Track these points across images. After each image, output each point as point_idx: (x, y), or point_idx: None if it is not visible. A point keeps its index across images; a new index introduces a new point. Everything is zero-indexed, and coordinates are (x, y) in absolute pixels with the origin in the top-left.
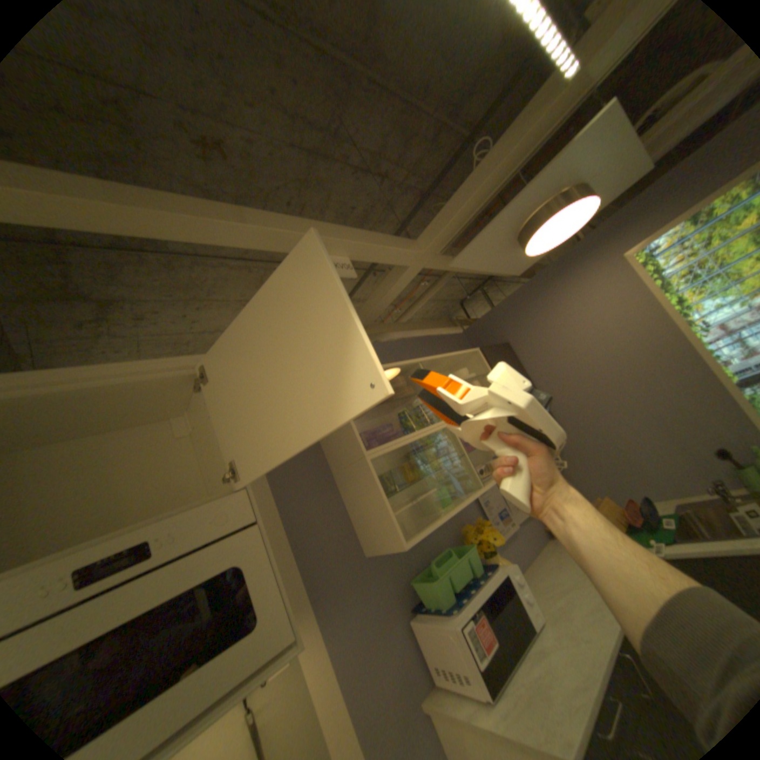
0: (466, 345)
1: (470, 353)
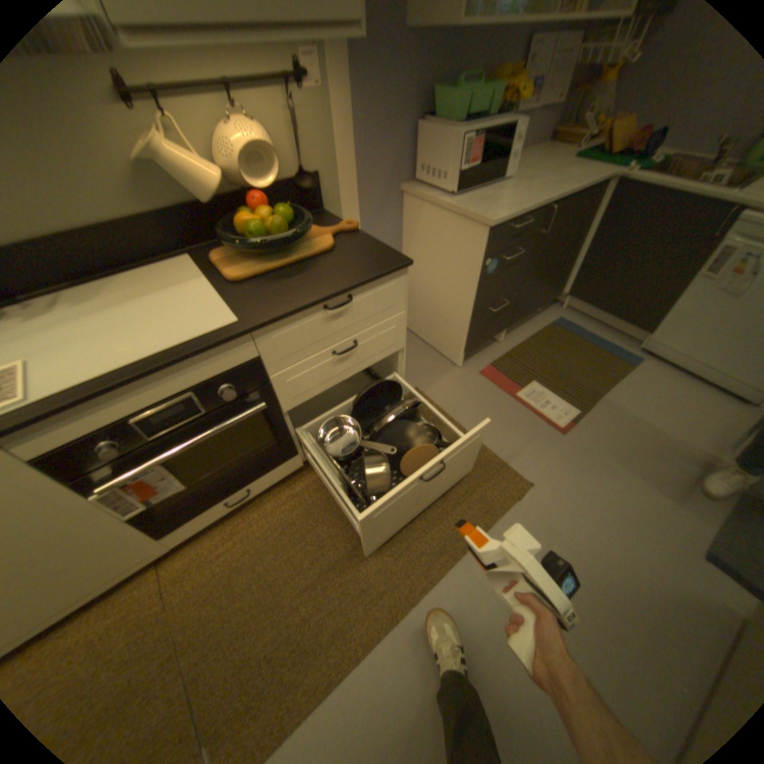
0: None
1: None
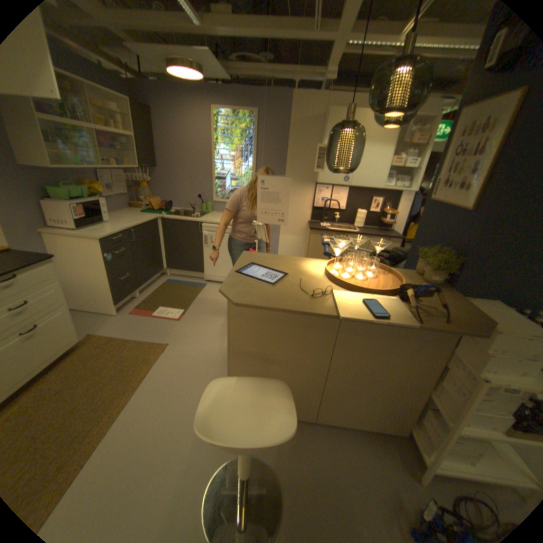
0: (125, 89)
1: (123, 98)
